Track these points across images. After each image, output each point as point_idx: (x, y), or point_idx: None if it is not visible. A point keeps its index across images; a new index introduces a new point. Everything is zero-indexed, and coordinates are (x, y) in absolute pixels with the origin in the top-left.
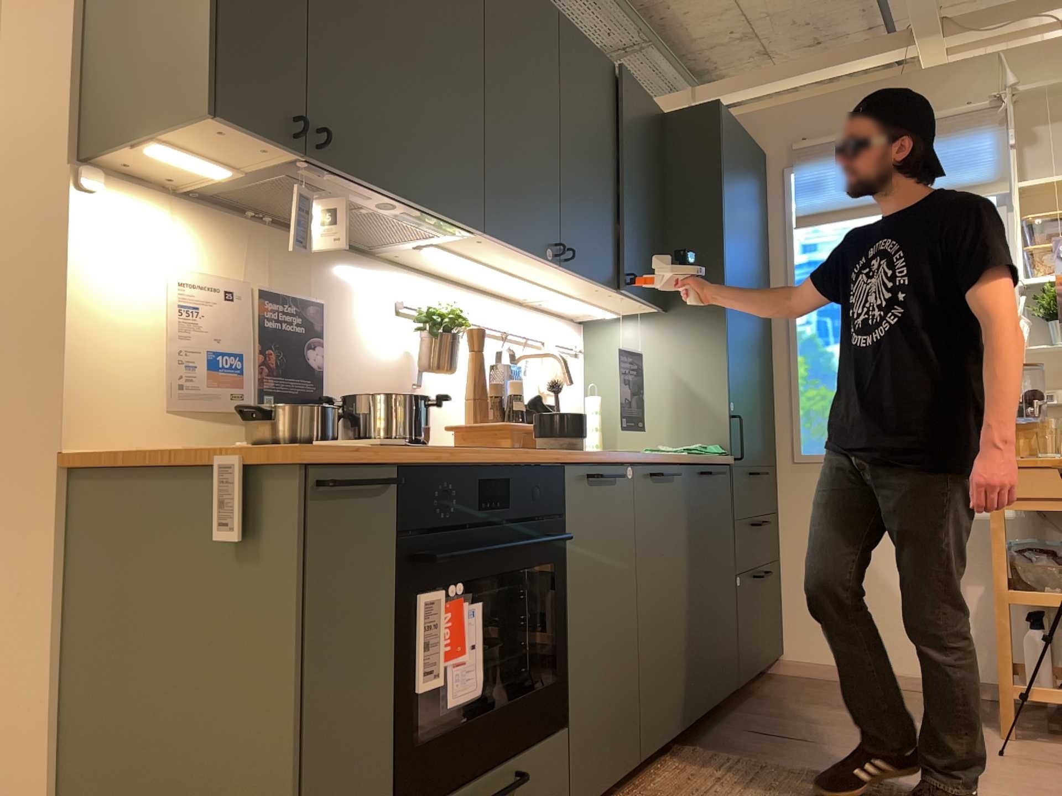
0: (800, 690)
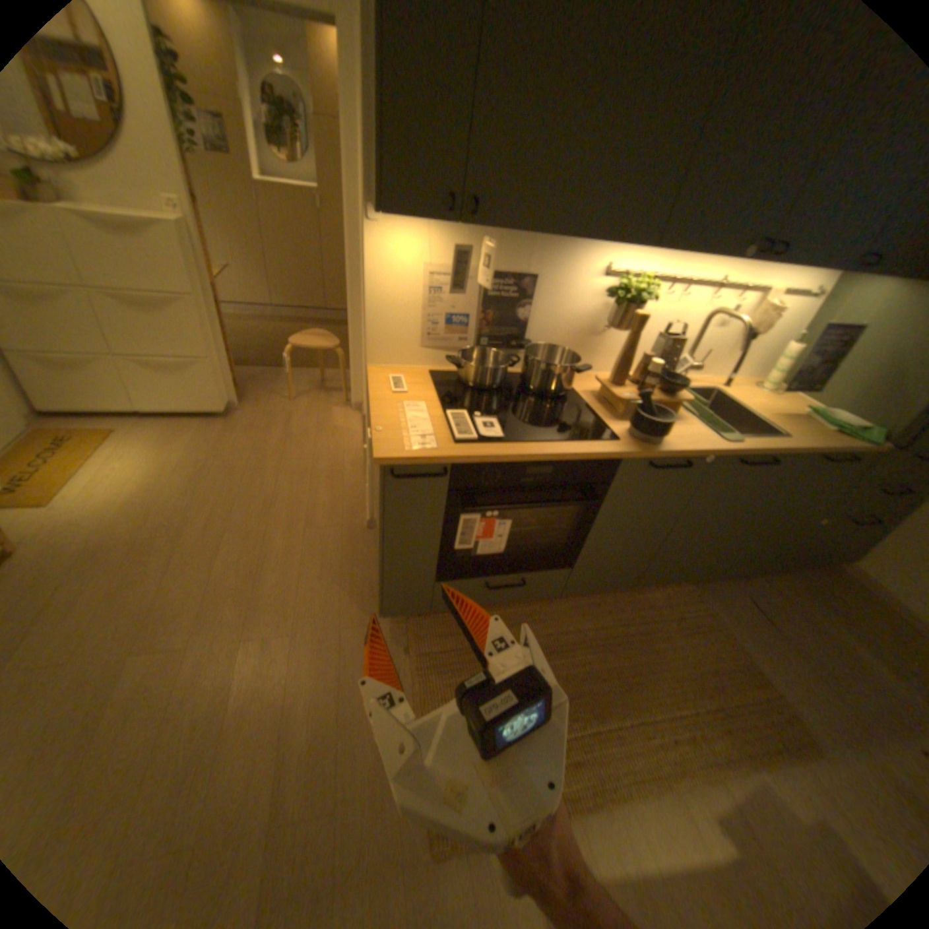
0: (839, 592)
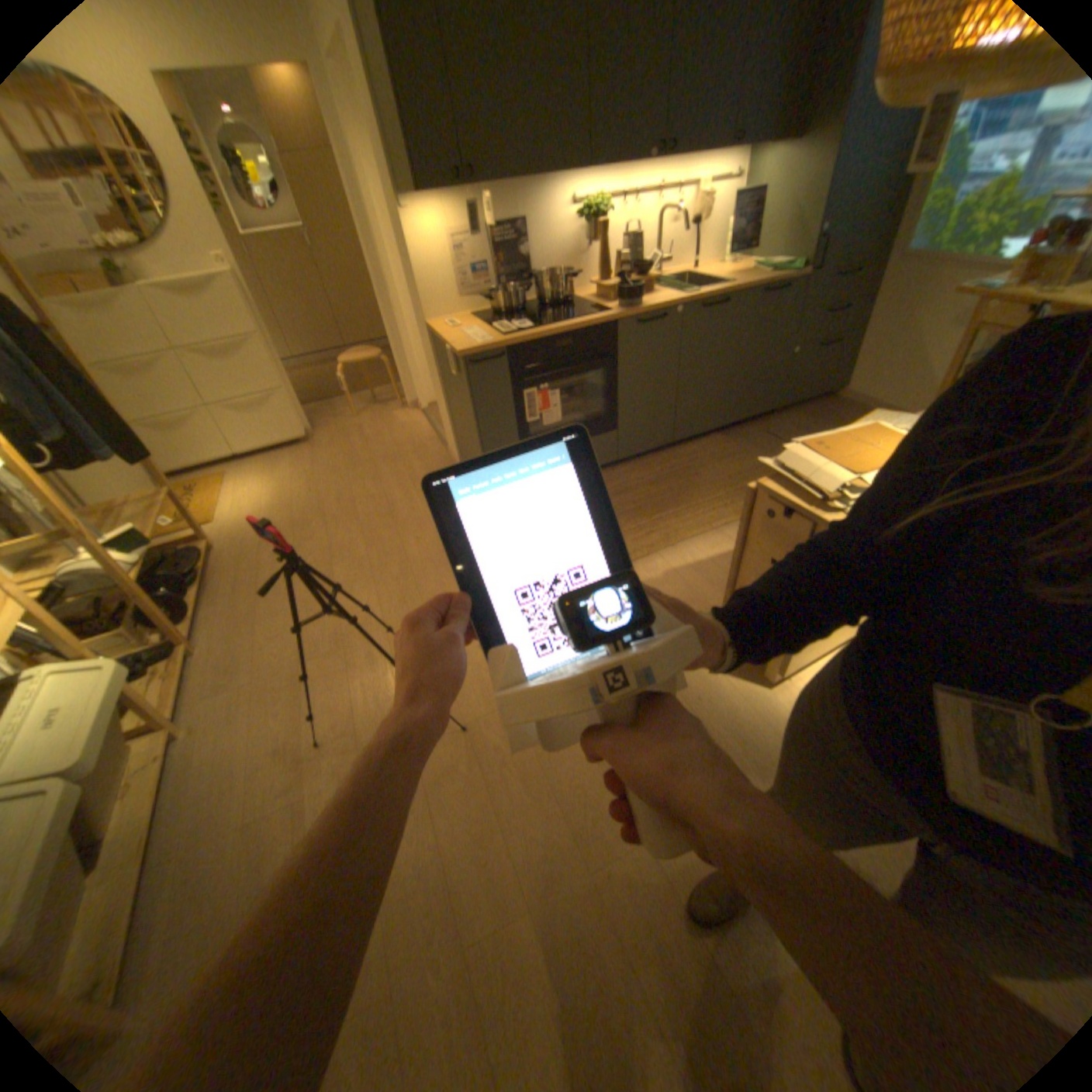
0: (833, 411)
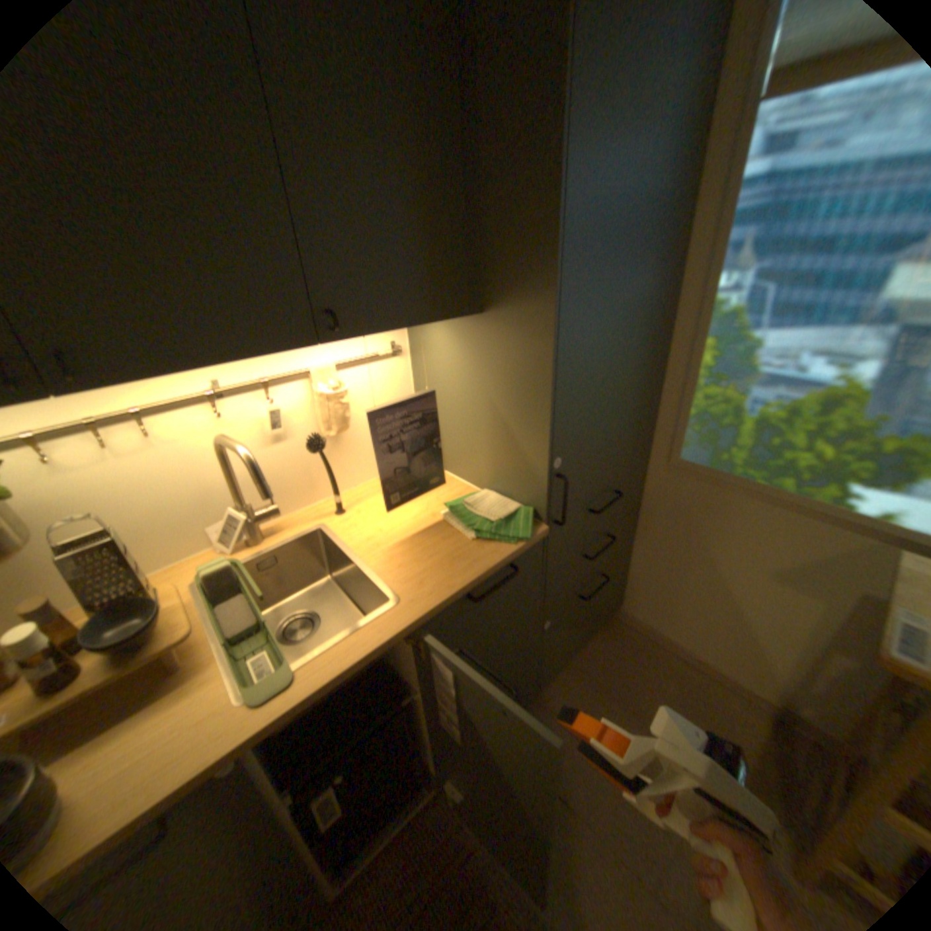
0: (618, 662)
